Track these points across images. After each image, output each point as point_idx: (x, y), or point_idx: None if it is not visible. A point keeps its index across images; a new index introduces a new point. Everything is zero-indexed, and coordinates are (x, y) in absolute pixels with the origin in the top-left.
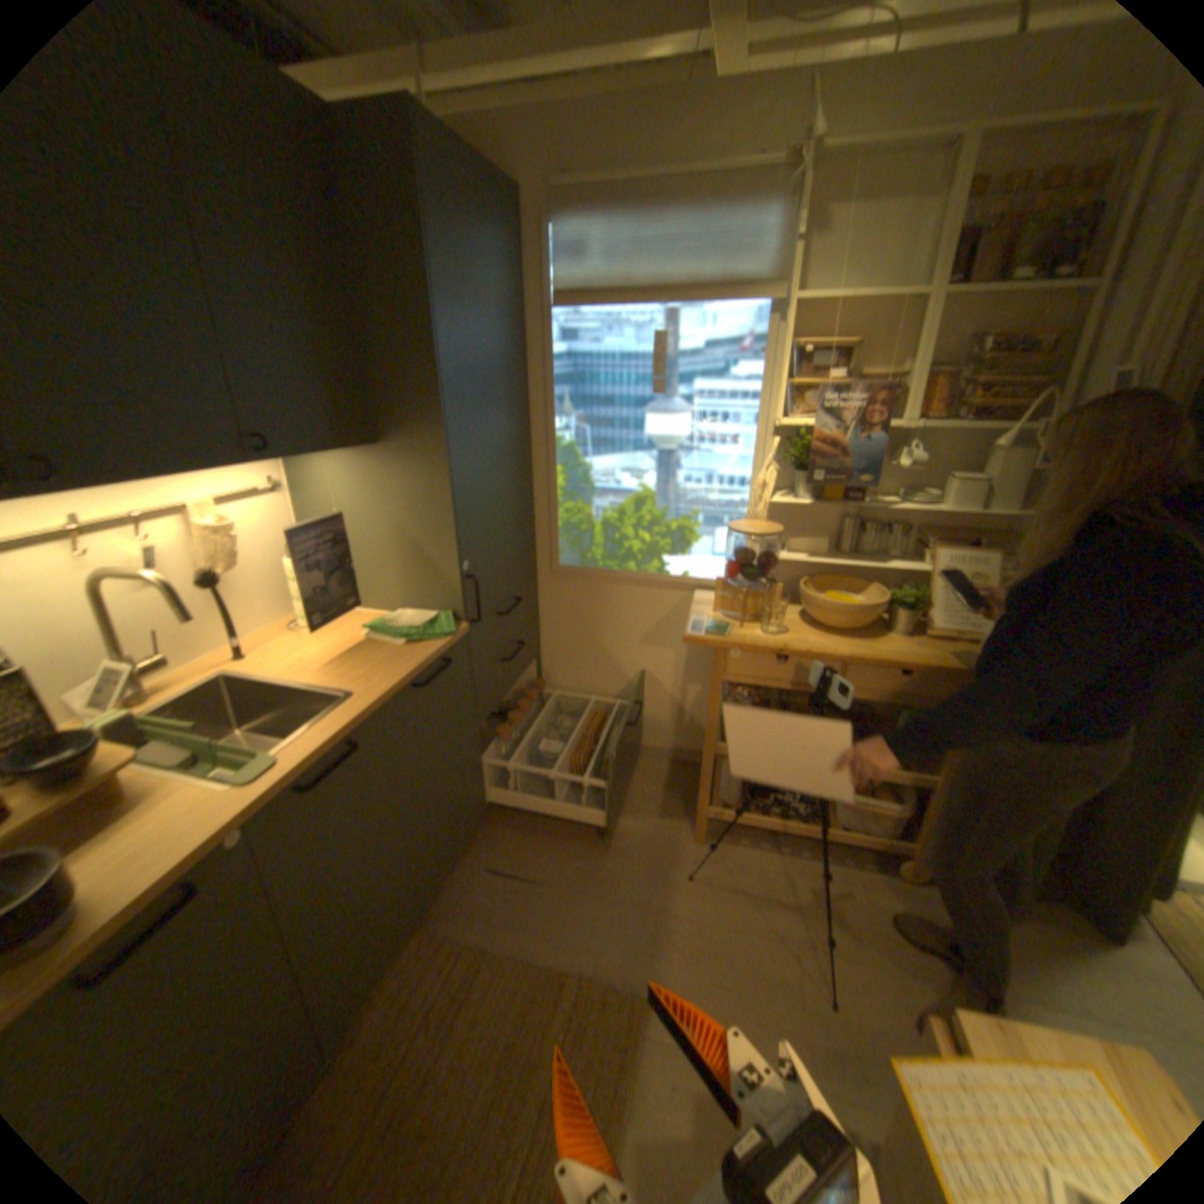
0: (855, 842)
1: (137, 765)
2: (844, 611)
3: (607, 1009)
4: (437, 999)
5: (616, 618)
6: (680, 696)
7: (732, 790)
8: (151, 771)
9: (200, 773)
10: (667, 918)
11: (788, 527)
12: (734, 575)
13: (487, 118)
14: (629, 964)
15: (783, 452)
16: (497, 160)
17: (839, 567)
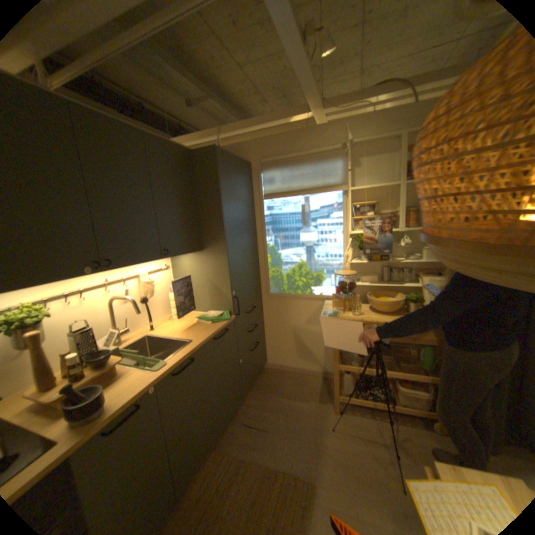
0: (409, 413)
1: (119, 366)
2: (386, 304)
3: (296, 489)
4: (222, 481)
5: (294, 314)
6: (324, 347)
7: (350, 389)
8: (124, 367)
9: (140, 368)
10: (323, 448)
11: (361, 272)
12: (339, 292)
13: (239, 144)
14: (306, 469)
15: (354, 243)
16: (243, 156)
17: (385, 288)
